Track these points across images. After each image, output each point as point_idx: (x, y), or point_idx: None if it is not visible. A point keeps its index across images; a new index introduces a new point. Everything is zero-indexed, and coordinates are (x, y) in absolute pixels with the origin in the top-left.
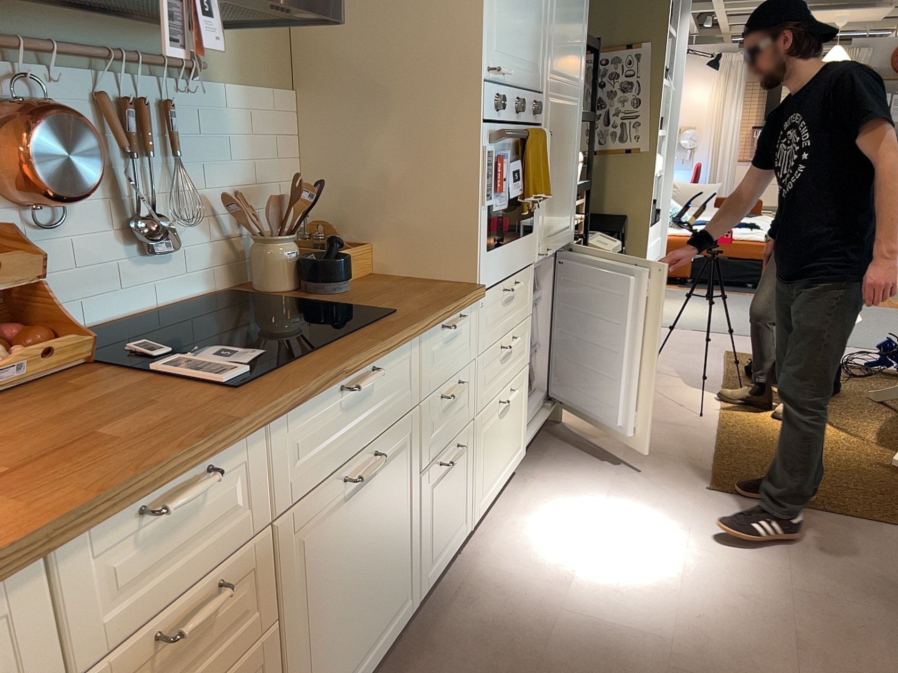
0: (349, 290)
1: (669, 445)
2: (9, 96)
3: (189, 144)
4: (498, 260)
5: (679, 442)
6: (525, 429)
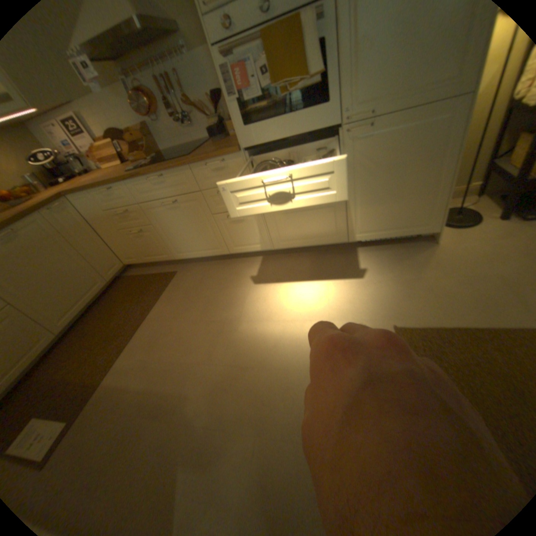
0: (217, 140)
1: (460, 299)
2: (135, 85)
3: (187, 81)
4: (261, 129)
5: (476, 304)
6: (342, 227)
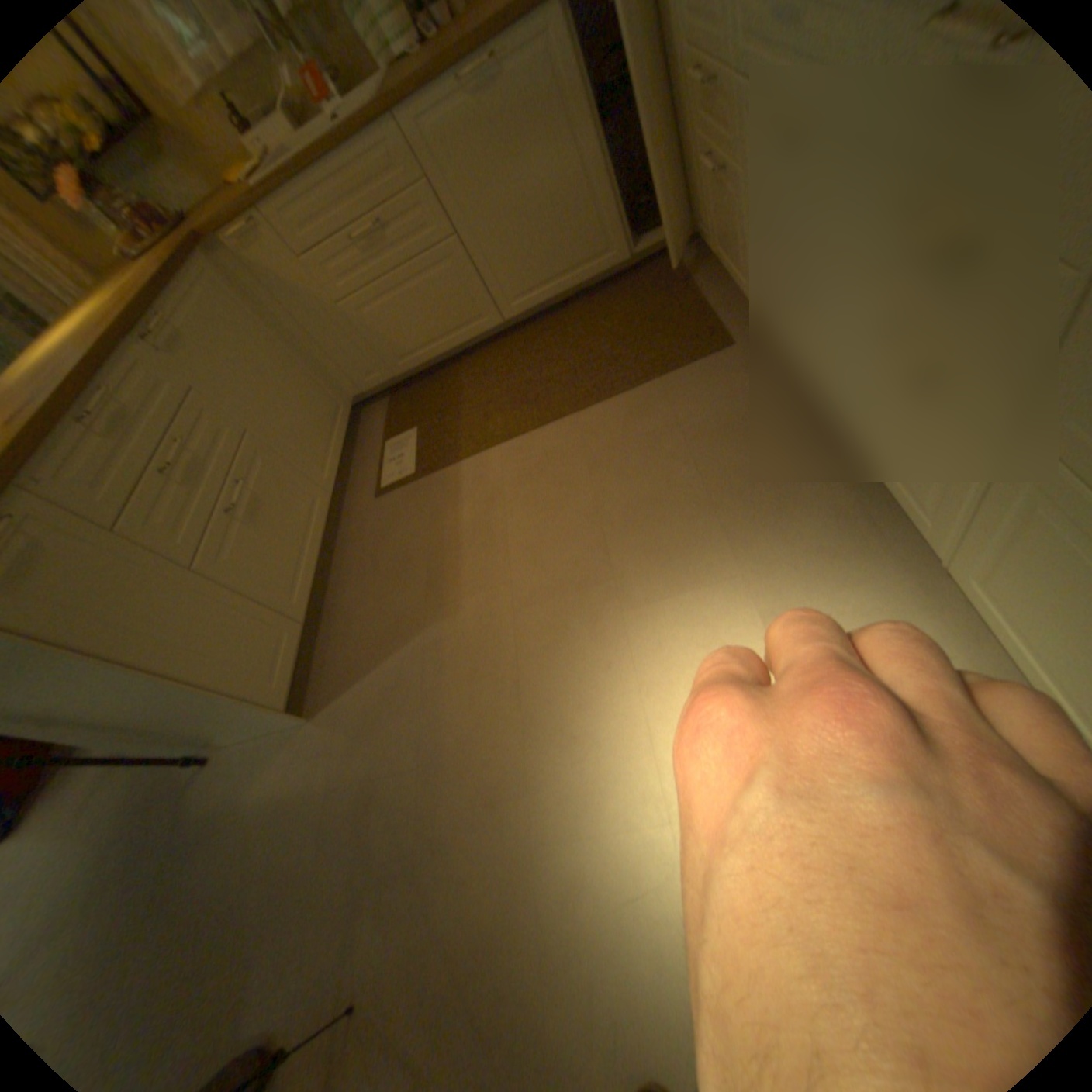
0: None
1: None
2: None
3: None
4: None
5: None
6: None
